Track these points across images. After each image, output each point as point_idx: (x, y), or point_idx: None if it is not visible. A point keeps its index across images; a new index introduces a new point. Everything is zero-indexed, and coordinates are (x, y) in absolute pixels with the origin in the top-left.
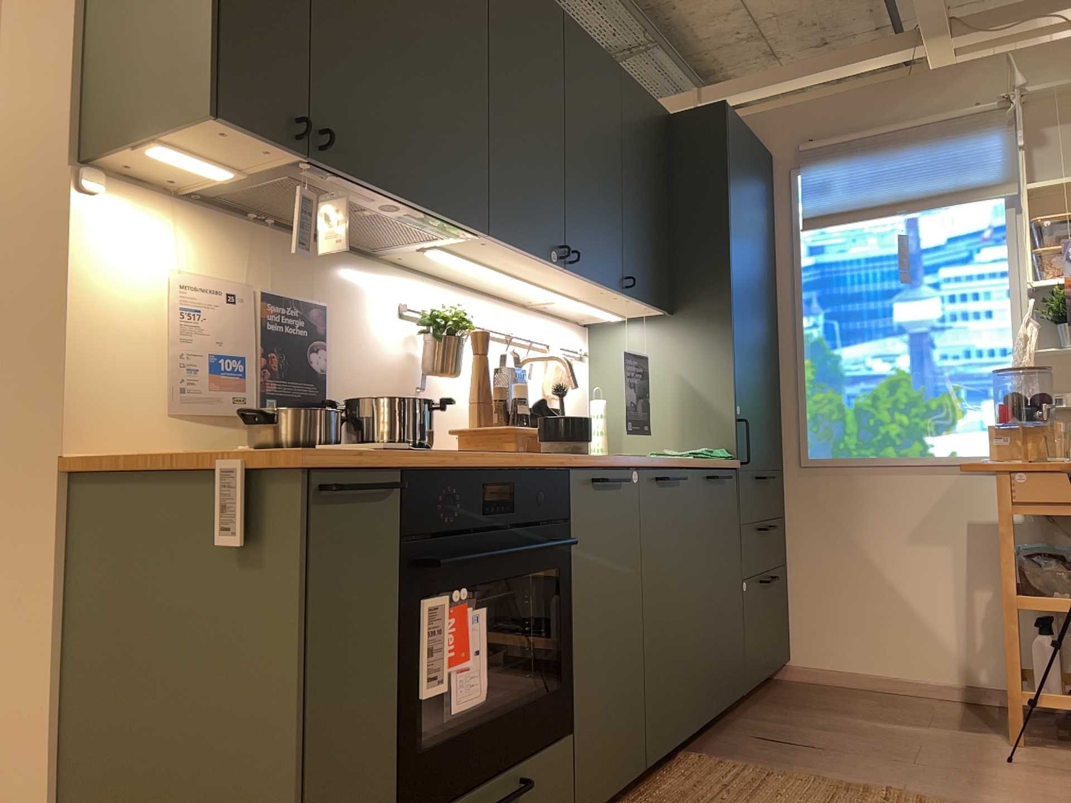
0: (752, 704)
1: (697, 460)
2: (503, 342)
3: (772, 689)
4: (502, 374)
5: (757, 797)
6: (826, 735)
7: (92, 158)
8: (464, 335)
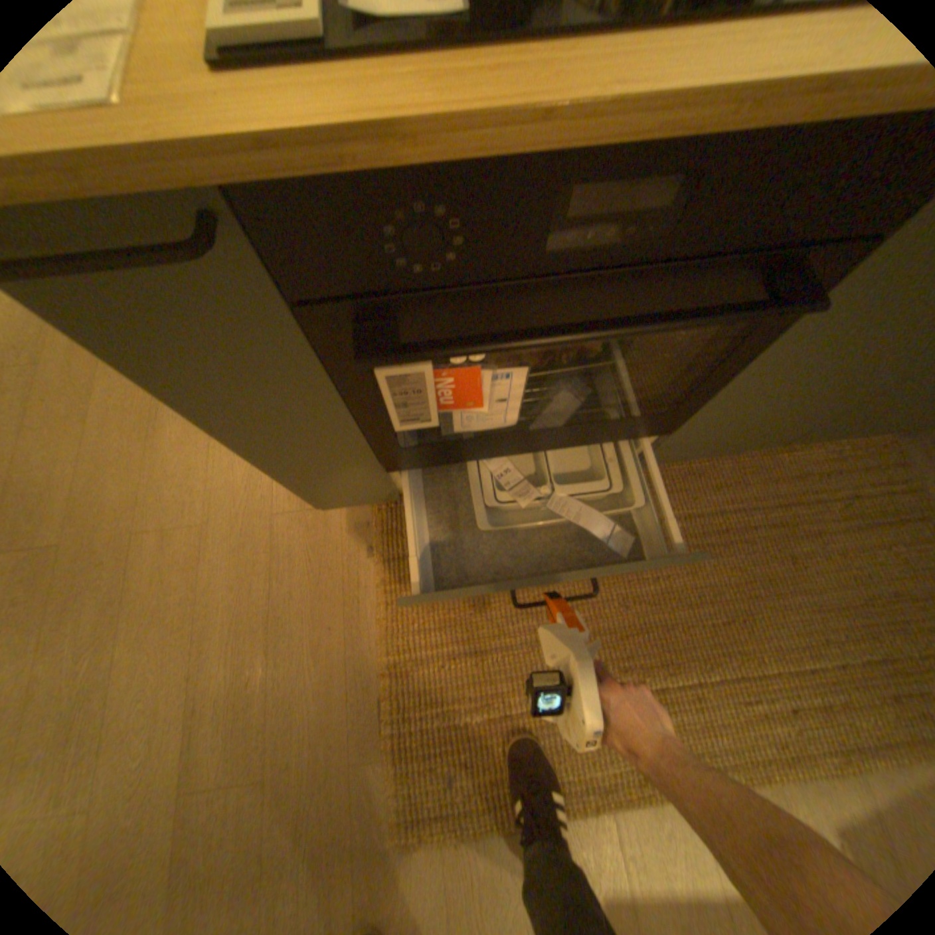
0: None
1: None
2: None
3: None
4: None
5: (862, 534)
6: None
7: None
8: None
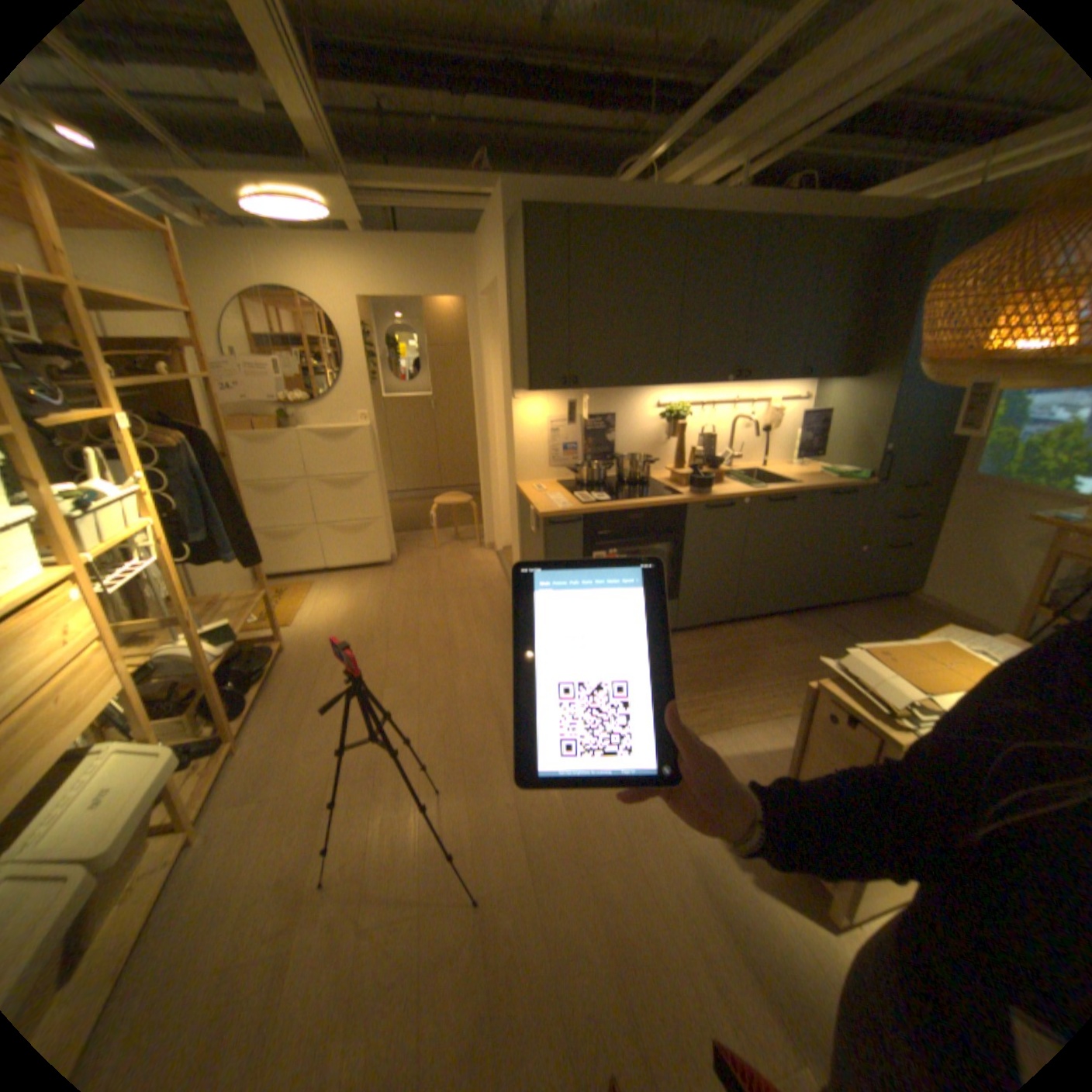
0: (862, 606)
1: (840, 477)
2: (734, 401)
3: (892, 601)
4: (710, 432)
5: (781, 647)
6: (876, 635)
7: (513, 388)
8: (687, 415)
